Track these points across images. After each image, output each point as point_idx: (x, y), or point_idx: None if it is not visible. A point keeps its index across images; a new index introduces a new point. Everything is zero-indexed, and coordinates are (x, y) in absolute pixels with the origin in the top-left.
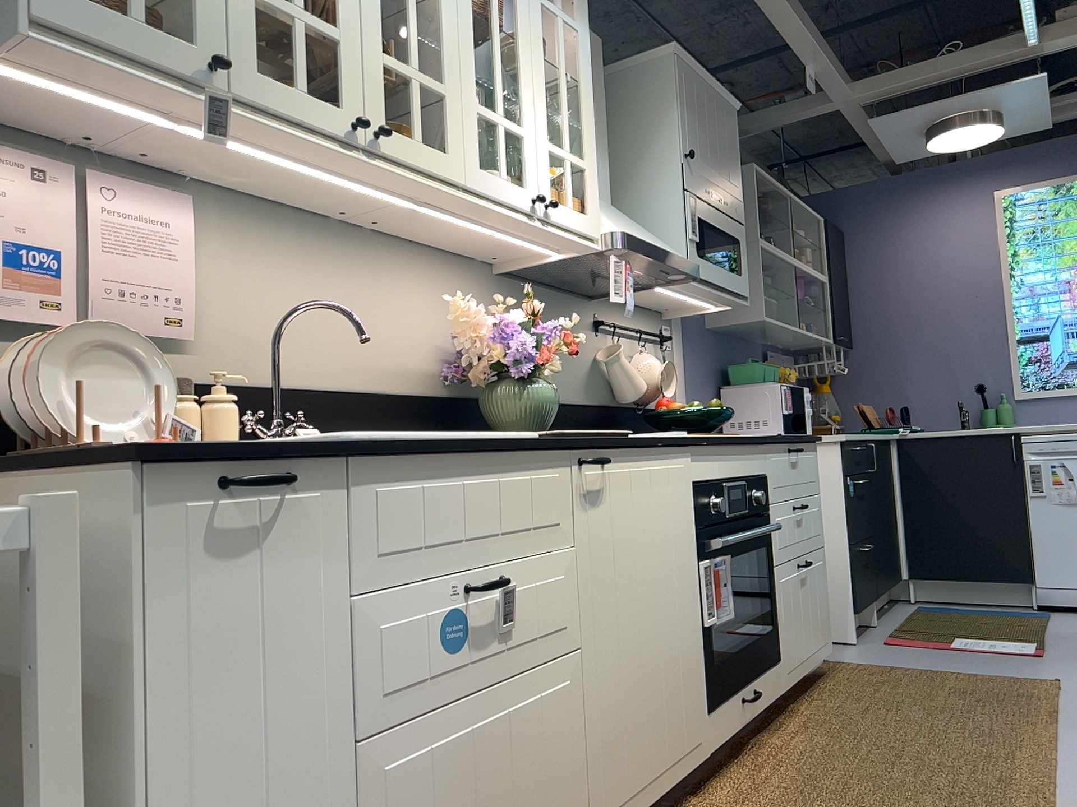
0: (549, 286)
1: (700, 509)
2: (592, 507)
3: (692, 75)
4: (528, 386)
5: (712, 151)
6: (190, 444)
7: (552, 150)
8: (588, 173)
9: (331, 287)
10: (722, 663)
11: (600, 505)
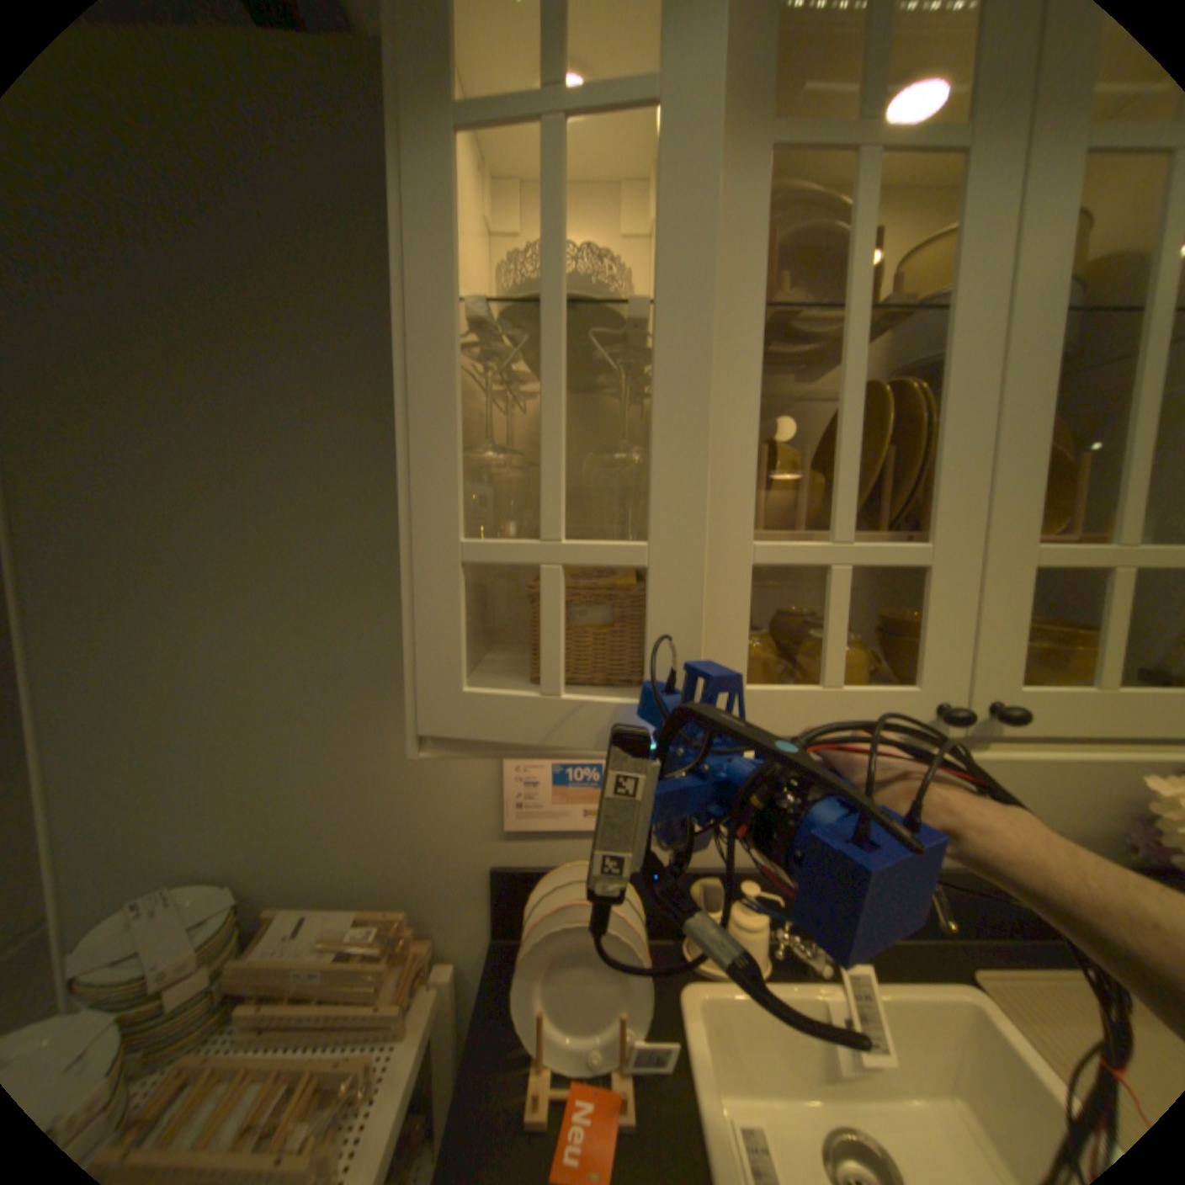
0: None
1: None
2: None
3: None
4: None
5: None
6: None
7: None
8: None
9: None
10: None
11: None
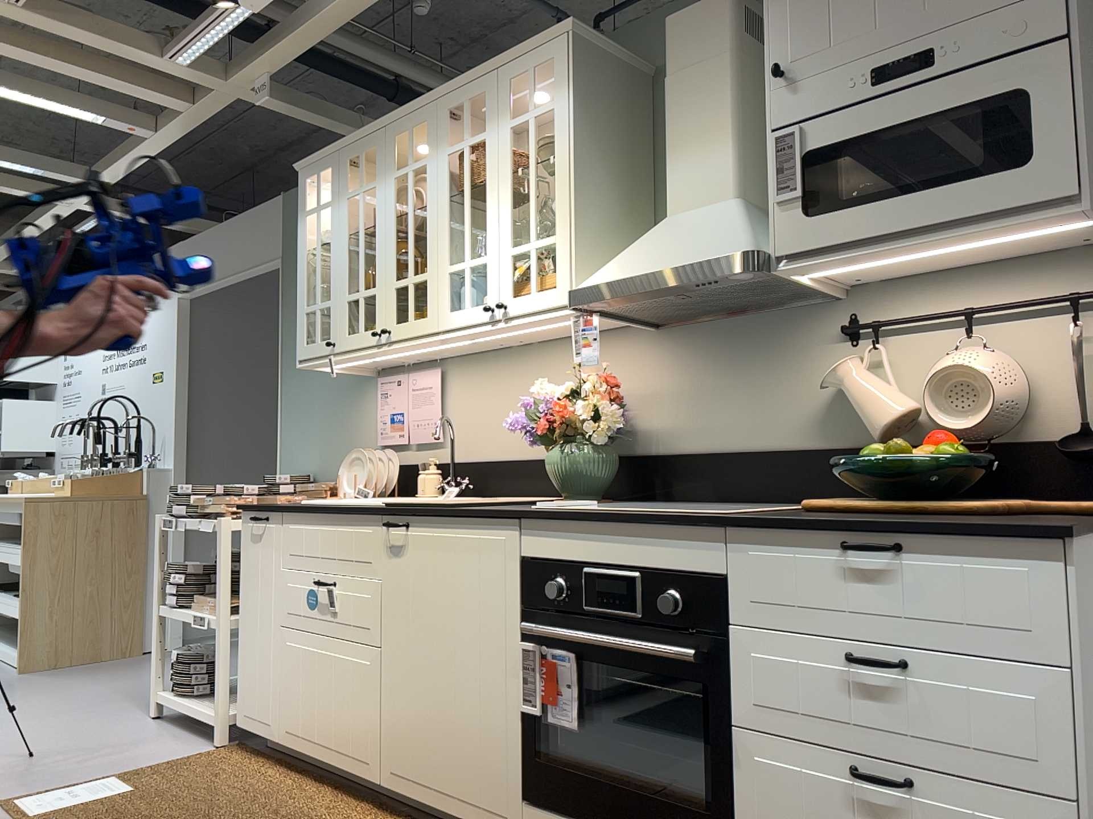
0: (733, 315)
1: (530, 588)
2: (393, 556)
3: None
4: (554, 452)
5: None
6: (260, 504)
7: (513, 252)
8: (556, 243)
9: (509, 392)
10: (552, 767)
11: (400, 556)
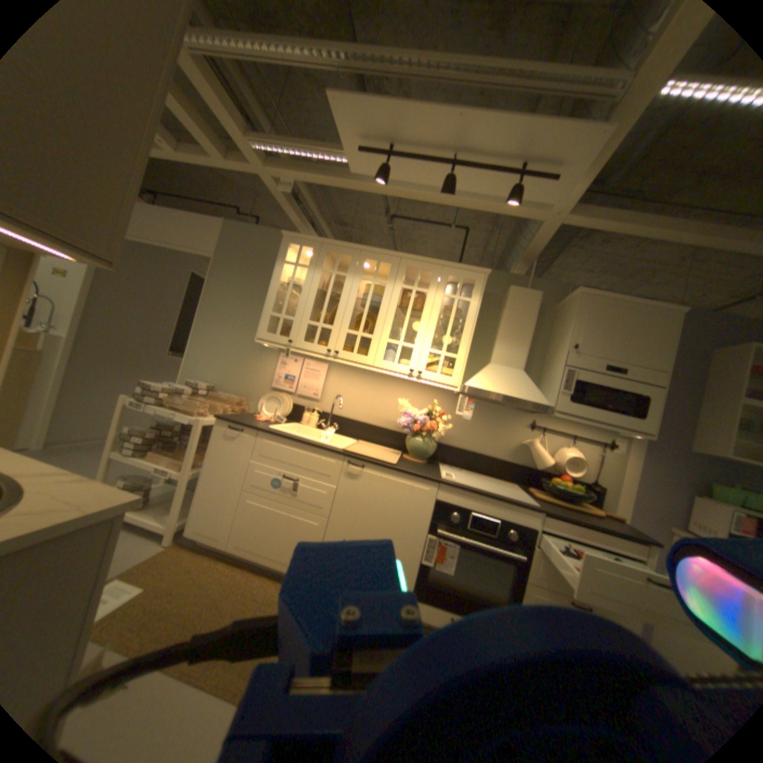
0: (490, 403)
1: (437, 514)
2: (349, 478)
3: (602, 300)
4: (413, 438)
5: (617, 342)
6: (231, 418)
7: (430, 352)
8: (456, 360)
9: (367, 391)
10: (432, 588)
11: (354, 480)
